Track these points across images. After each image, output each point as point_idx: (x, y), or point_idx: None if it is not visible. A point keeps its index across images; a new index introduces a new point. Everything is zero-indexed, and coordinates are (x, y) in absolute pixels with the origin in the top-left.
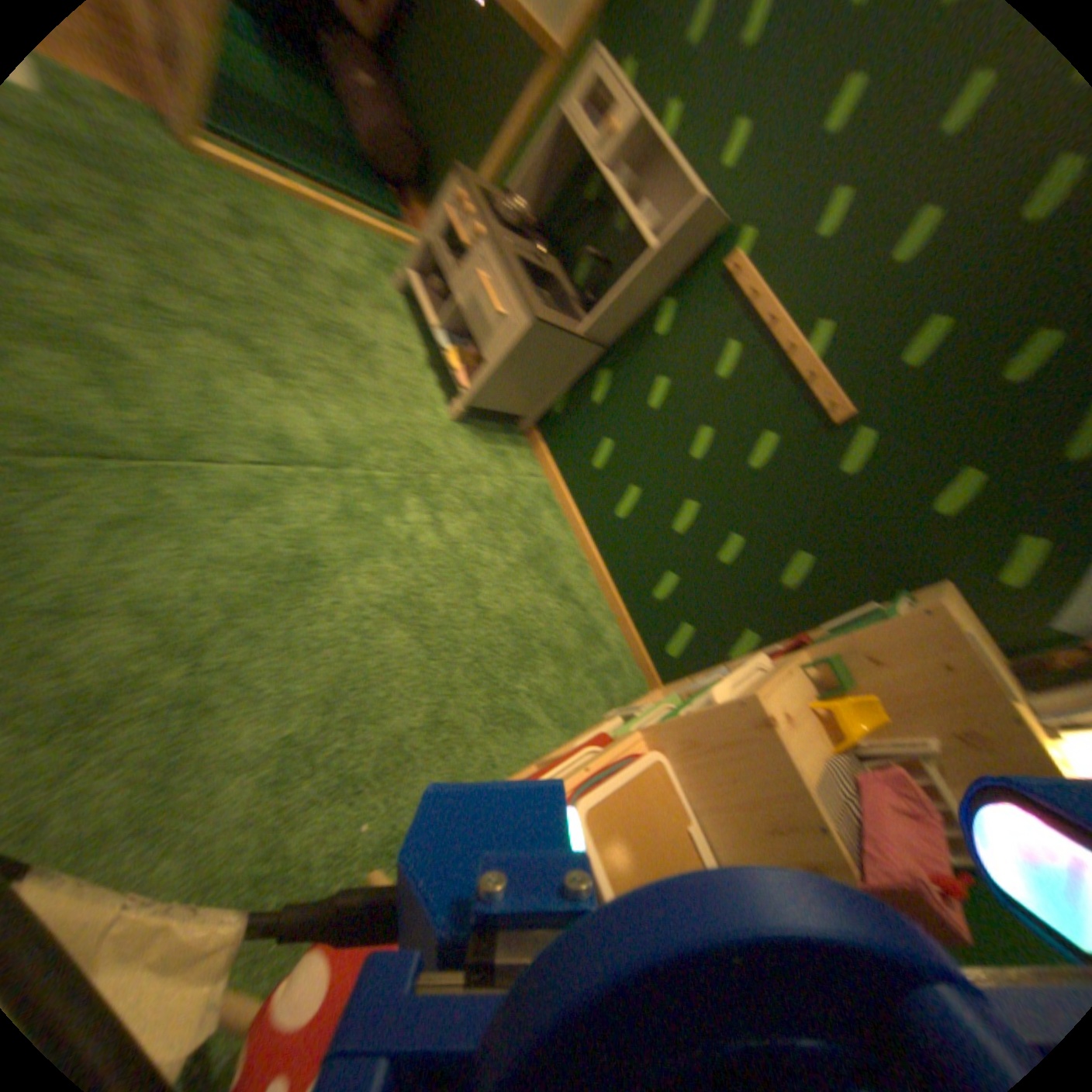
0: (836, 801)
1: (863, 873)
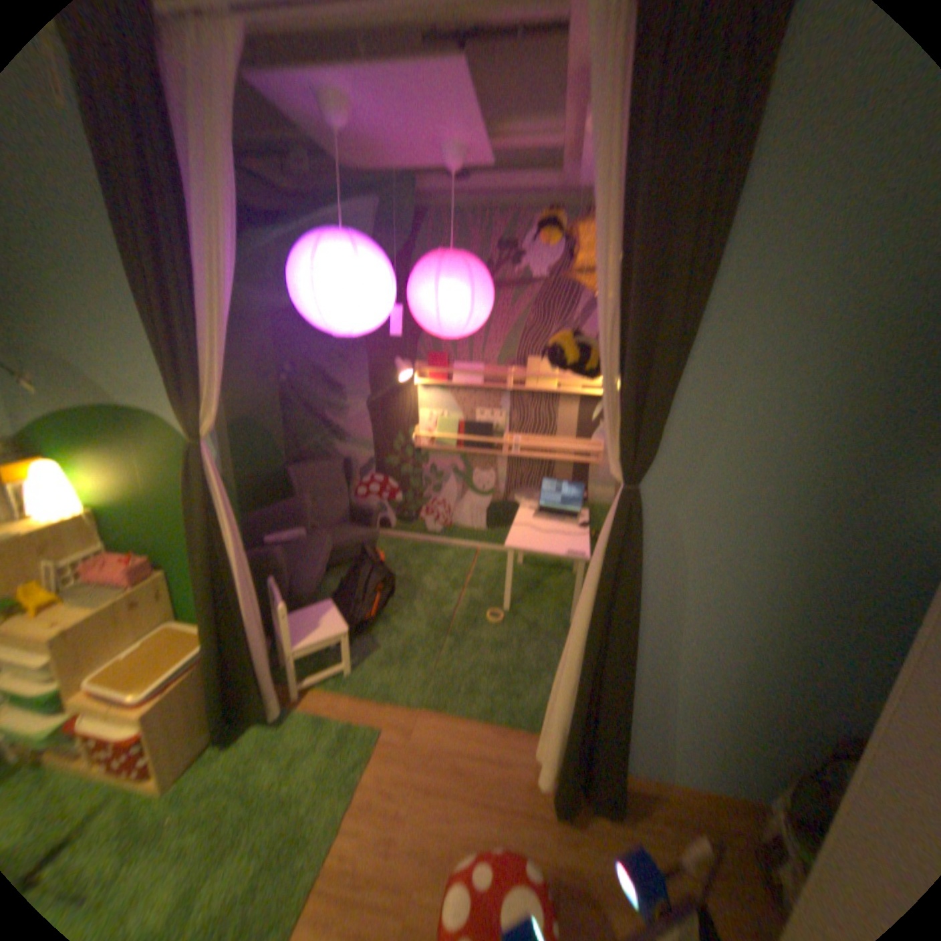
0: (93, 604)
1: (125, 593)
